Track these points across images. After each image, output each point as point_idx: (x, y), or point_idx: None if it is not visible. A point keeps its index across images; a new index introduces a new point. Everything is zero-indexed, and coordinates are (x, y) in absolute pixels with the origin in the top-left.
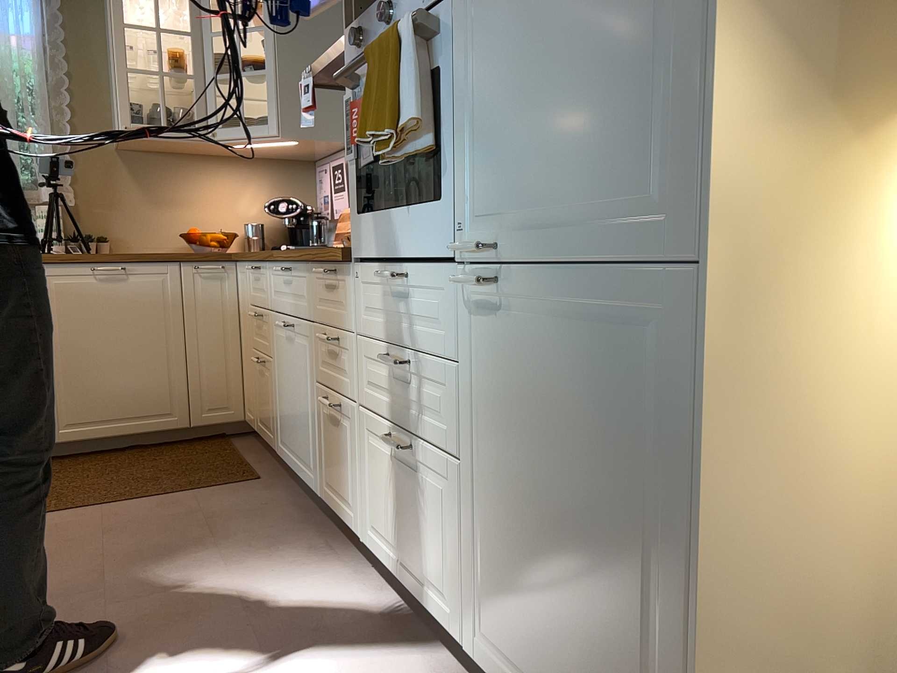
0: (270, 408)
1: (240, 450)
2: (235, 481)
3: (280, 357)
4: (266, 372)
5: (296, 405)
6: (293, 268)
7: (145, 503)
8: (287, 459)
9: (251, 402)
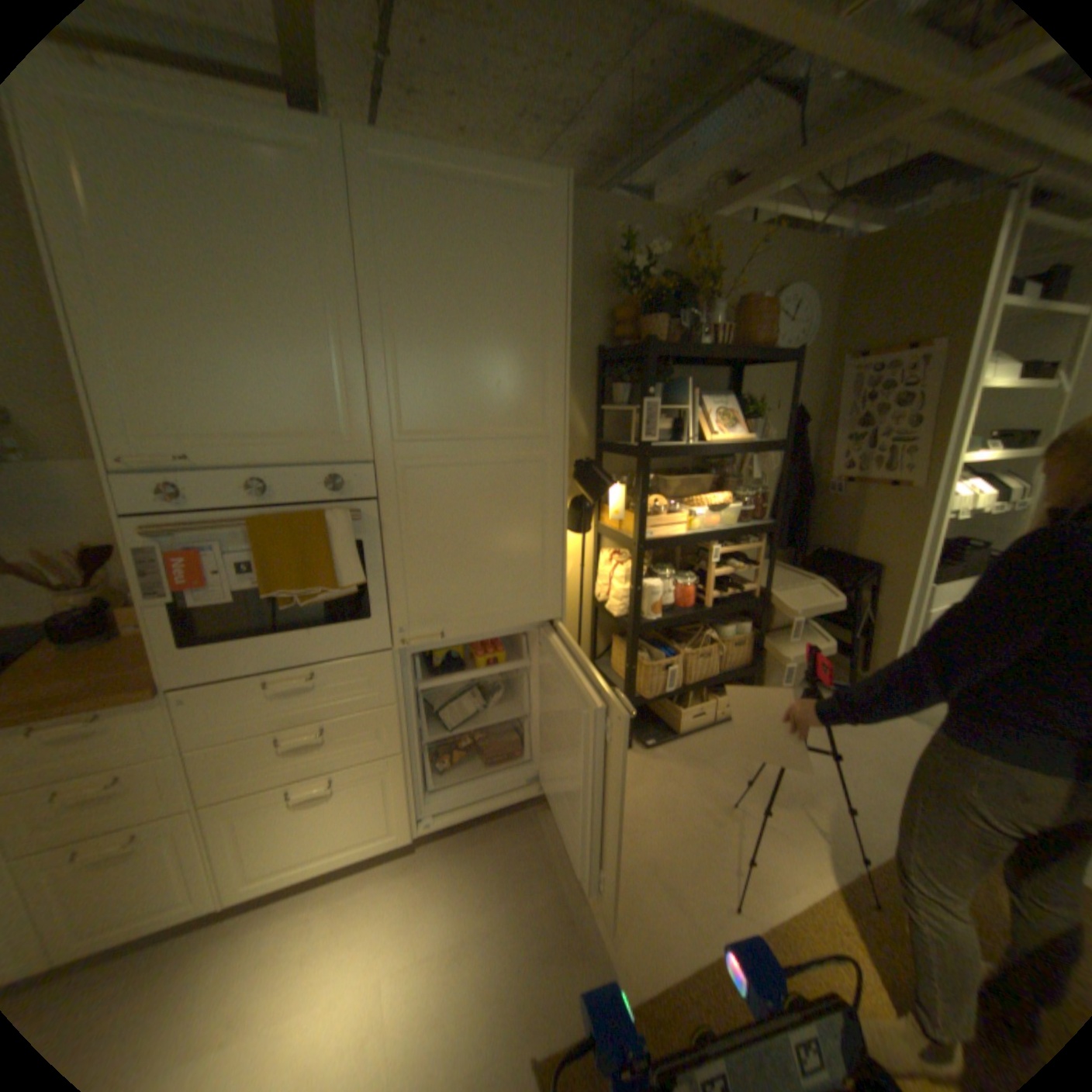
0: None
1: None
2: None
3: None
4: None
5: None
6: None
7: None
8: None
9: None
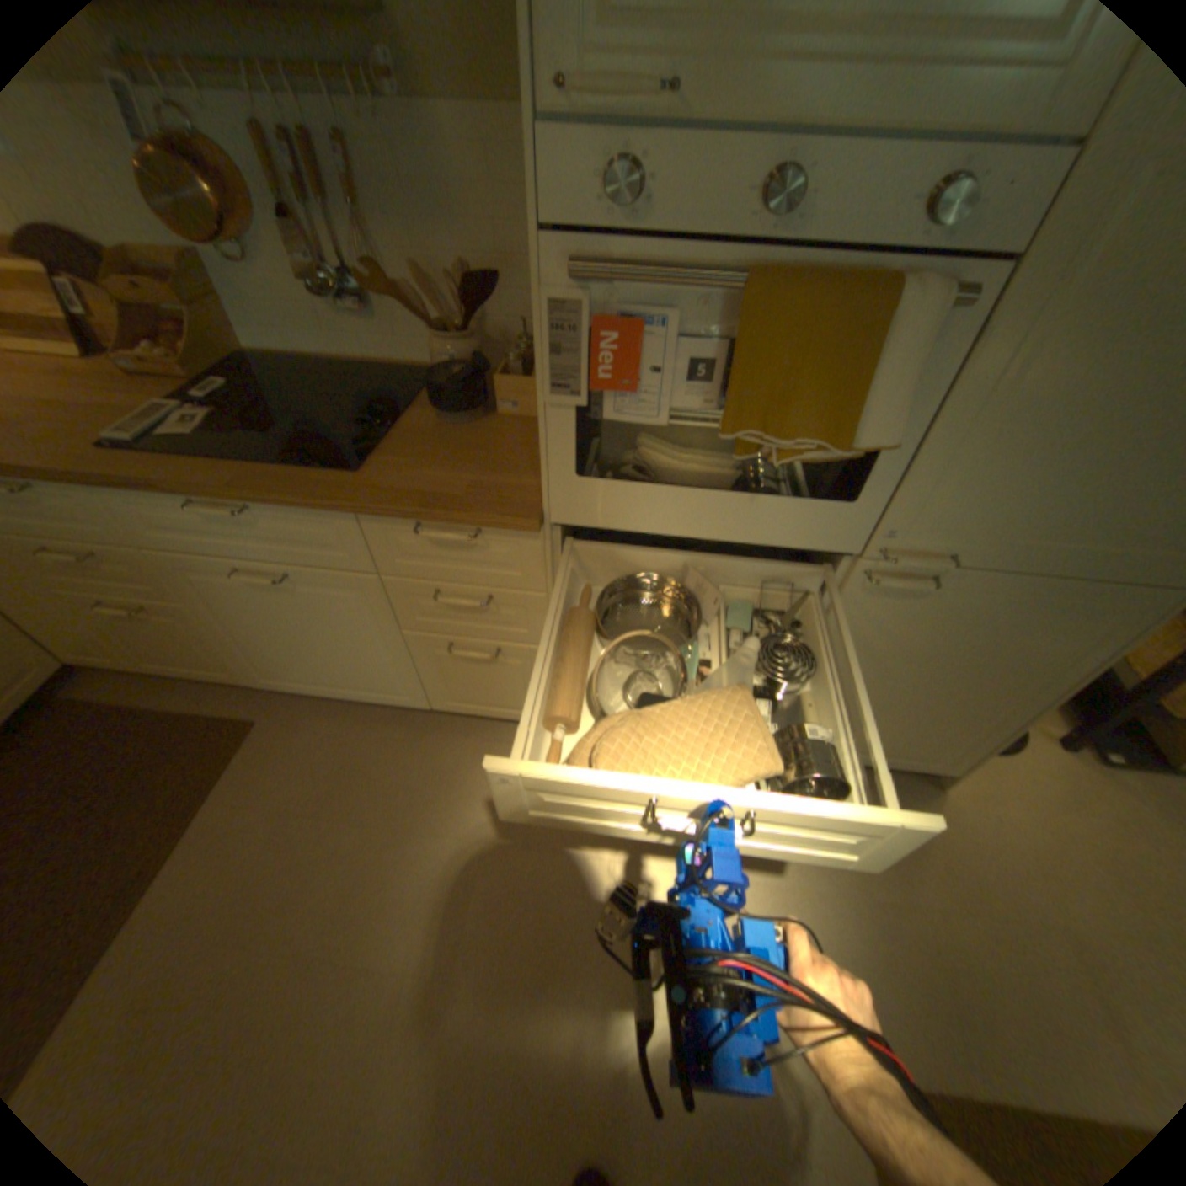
0: (198, 652)
1: (122, 704)
2: (225, 748)
3: (228, 605)
4: (158, 619)
5: (325, 649)
6: (260, 508)
7: (176, 869)
8: (303, 690)
9: (88, 648)
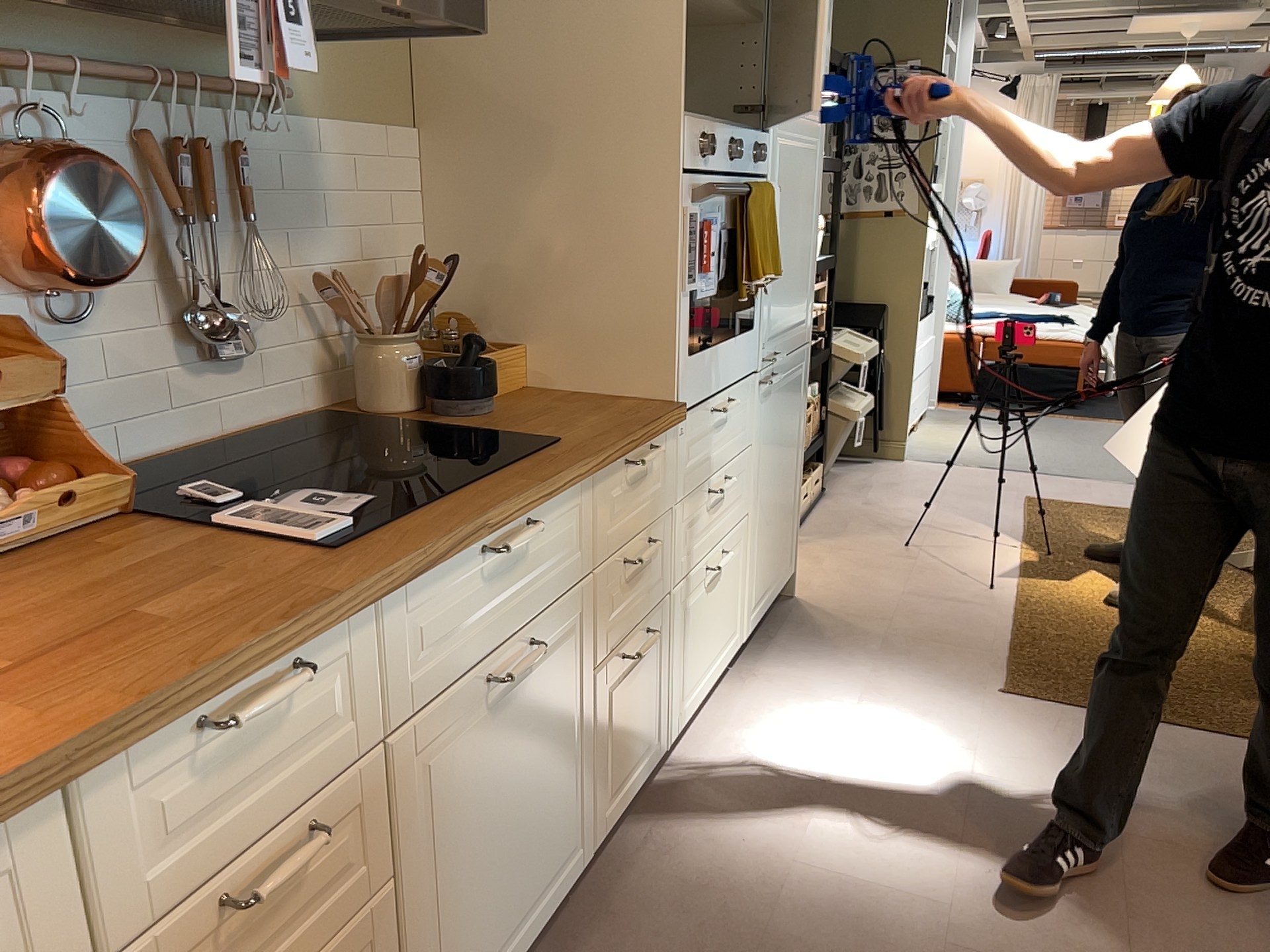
0: None
1: None
2: None
3: (457, 793)
4: None
5: (531, 800)
6: (539, 514)
7: None
8: None
9: None
